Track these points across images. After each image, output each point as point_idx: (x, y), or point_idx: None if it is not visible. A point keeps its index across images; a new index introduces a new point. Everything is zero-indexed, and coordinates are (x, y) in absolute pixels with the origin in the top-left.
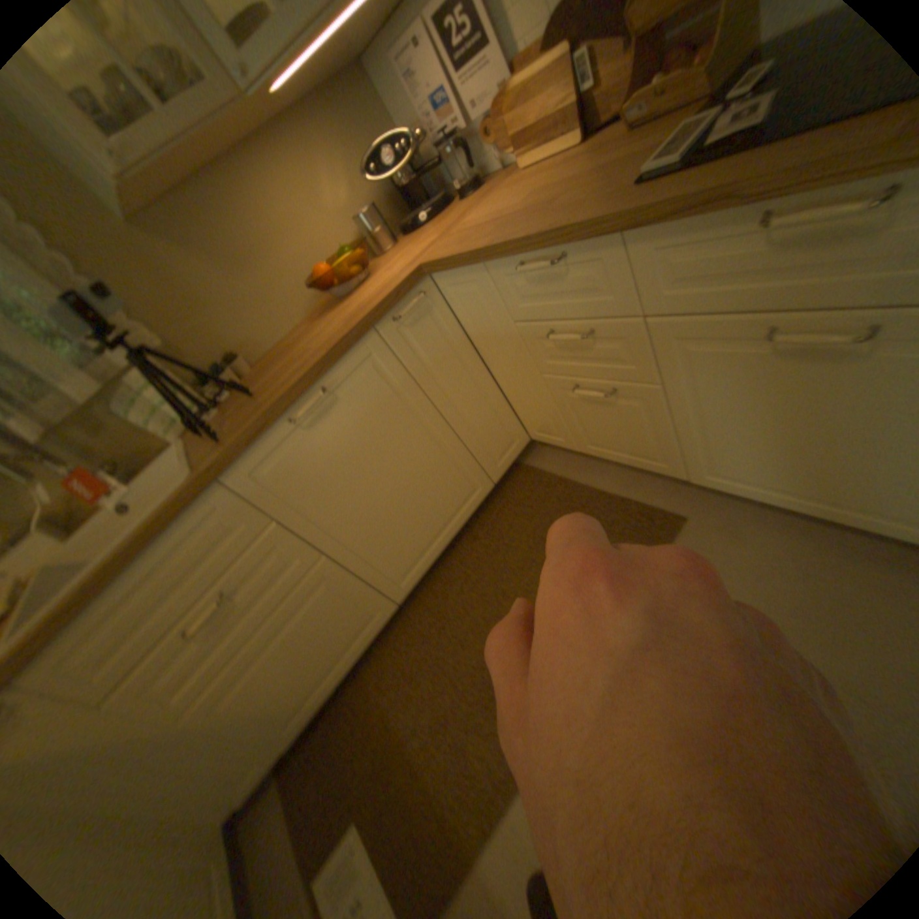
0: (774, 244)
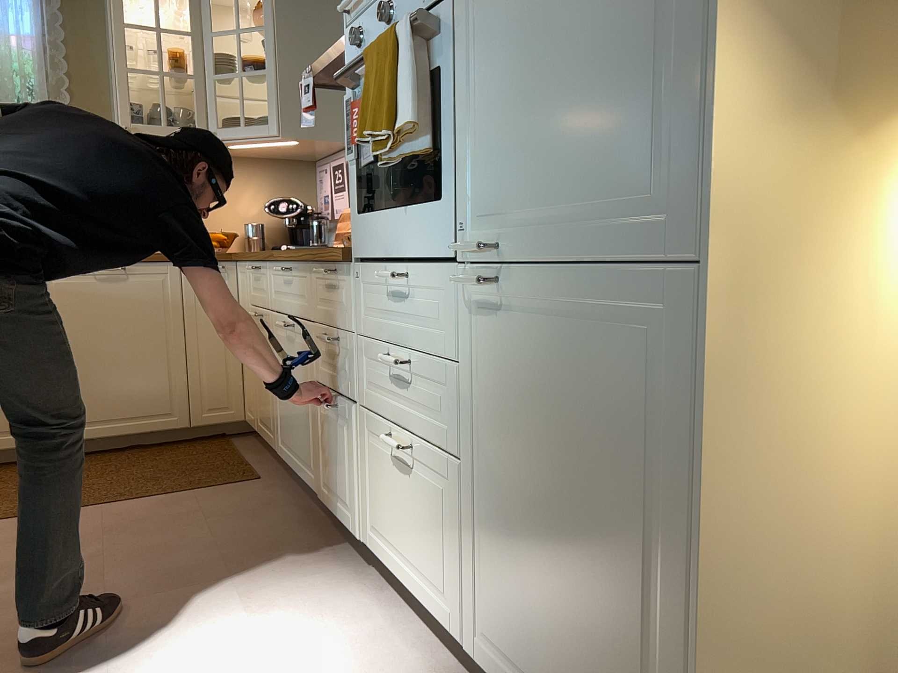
0: (284, 281)
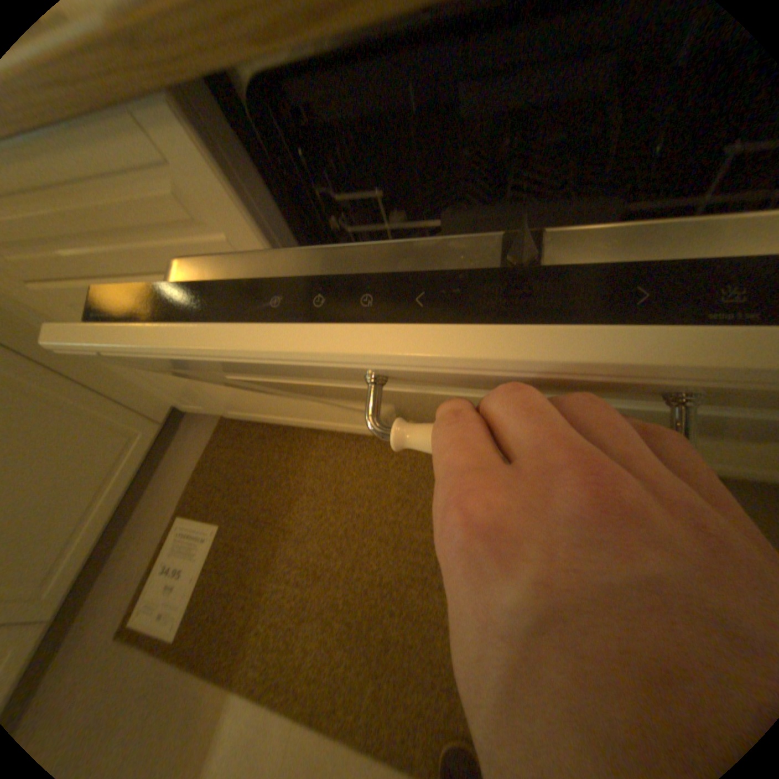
0: None
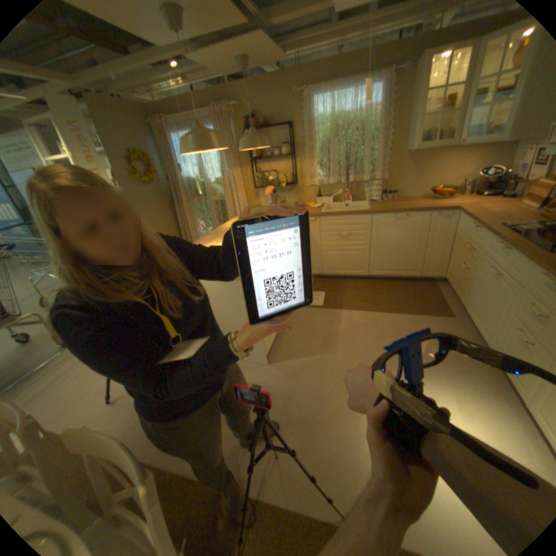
0: (501, 249)
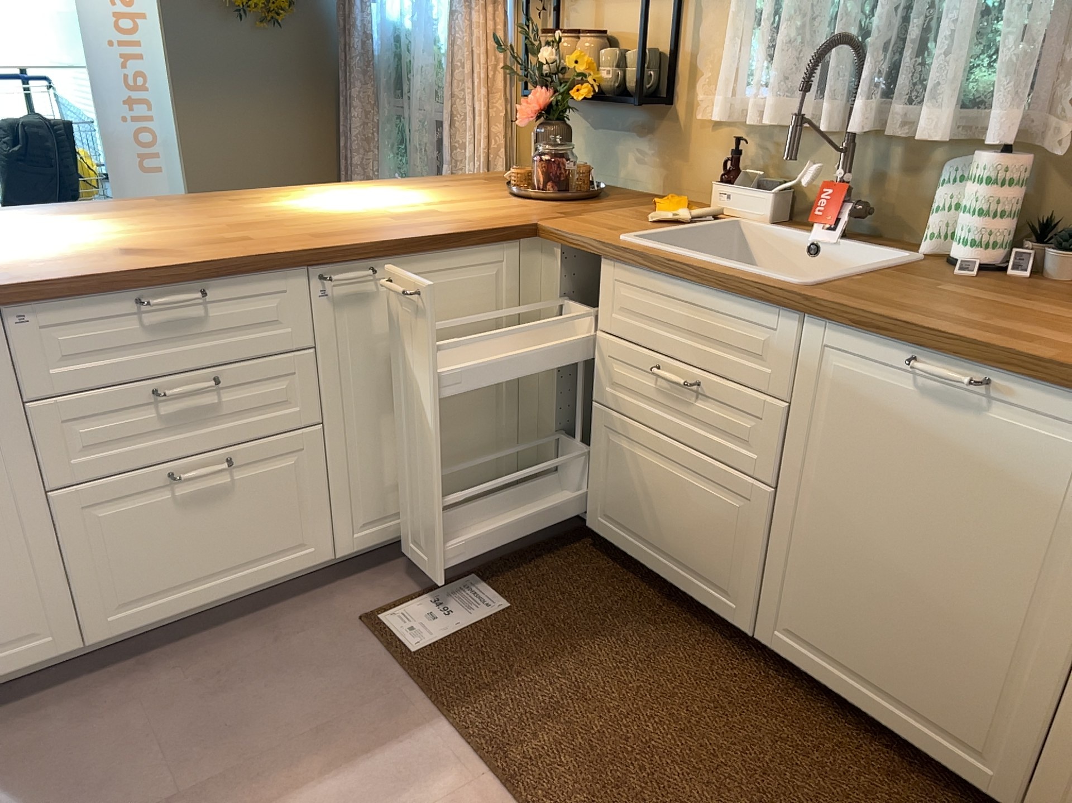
0: None
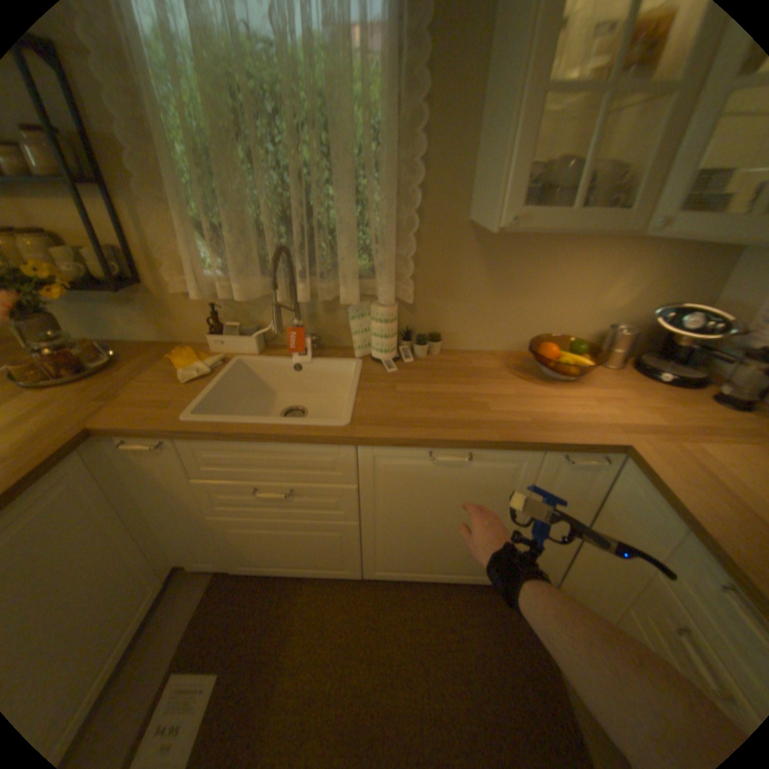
0: None
